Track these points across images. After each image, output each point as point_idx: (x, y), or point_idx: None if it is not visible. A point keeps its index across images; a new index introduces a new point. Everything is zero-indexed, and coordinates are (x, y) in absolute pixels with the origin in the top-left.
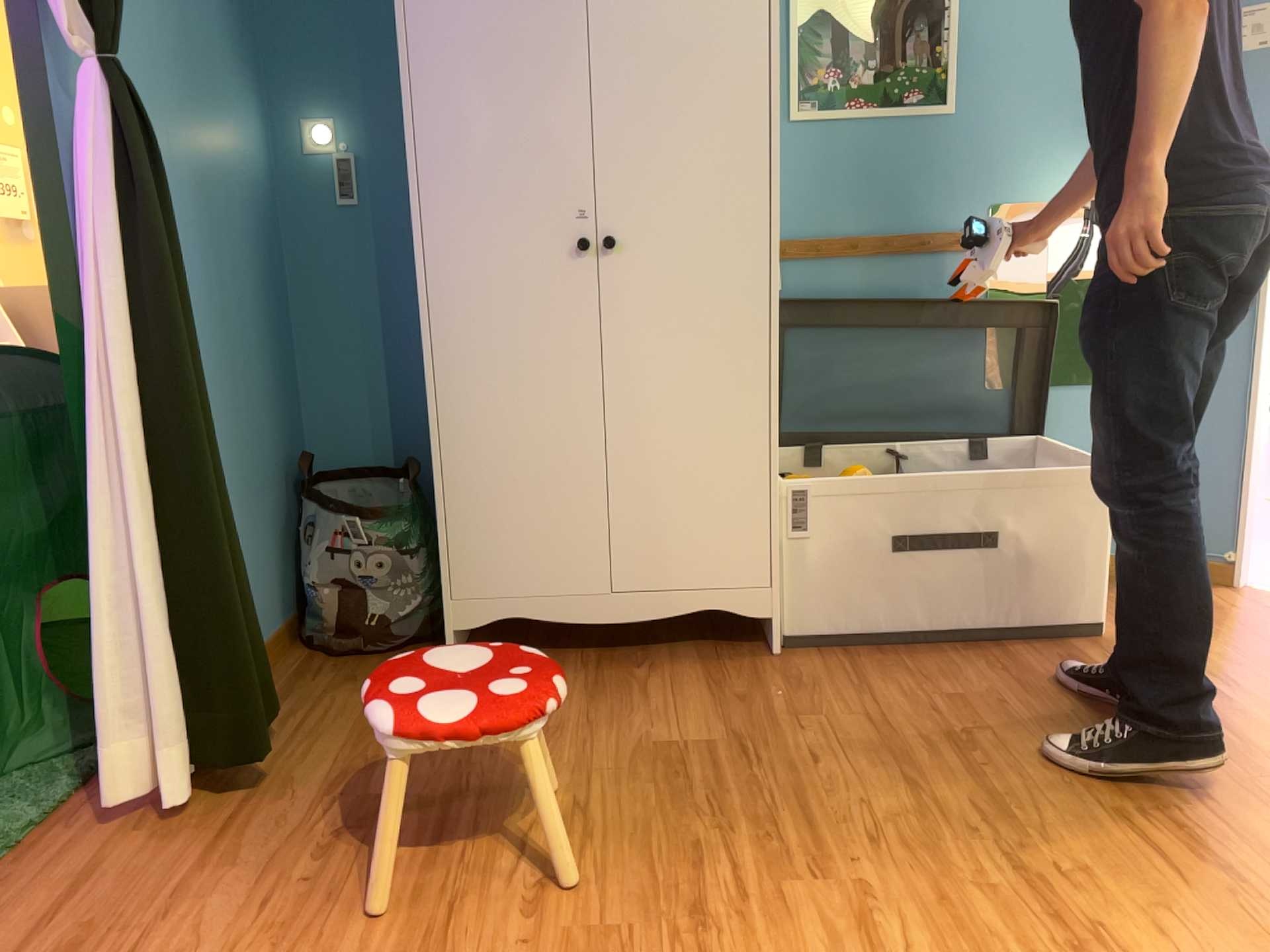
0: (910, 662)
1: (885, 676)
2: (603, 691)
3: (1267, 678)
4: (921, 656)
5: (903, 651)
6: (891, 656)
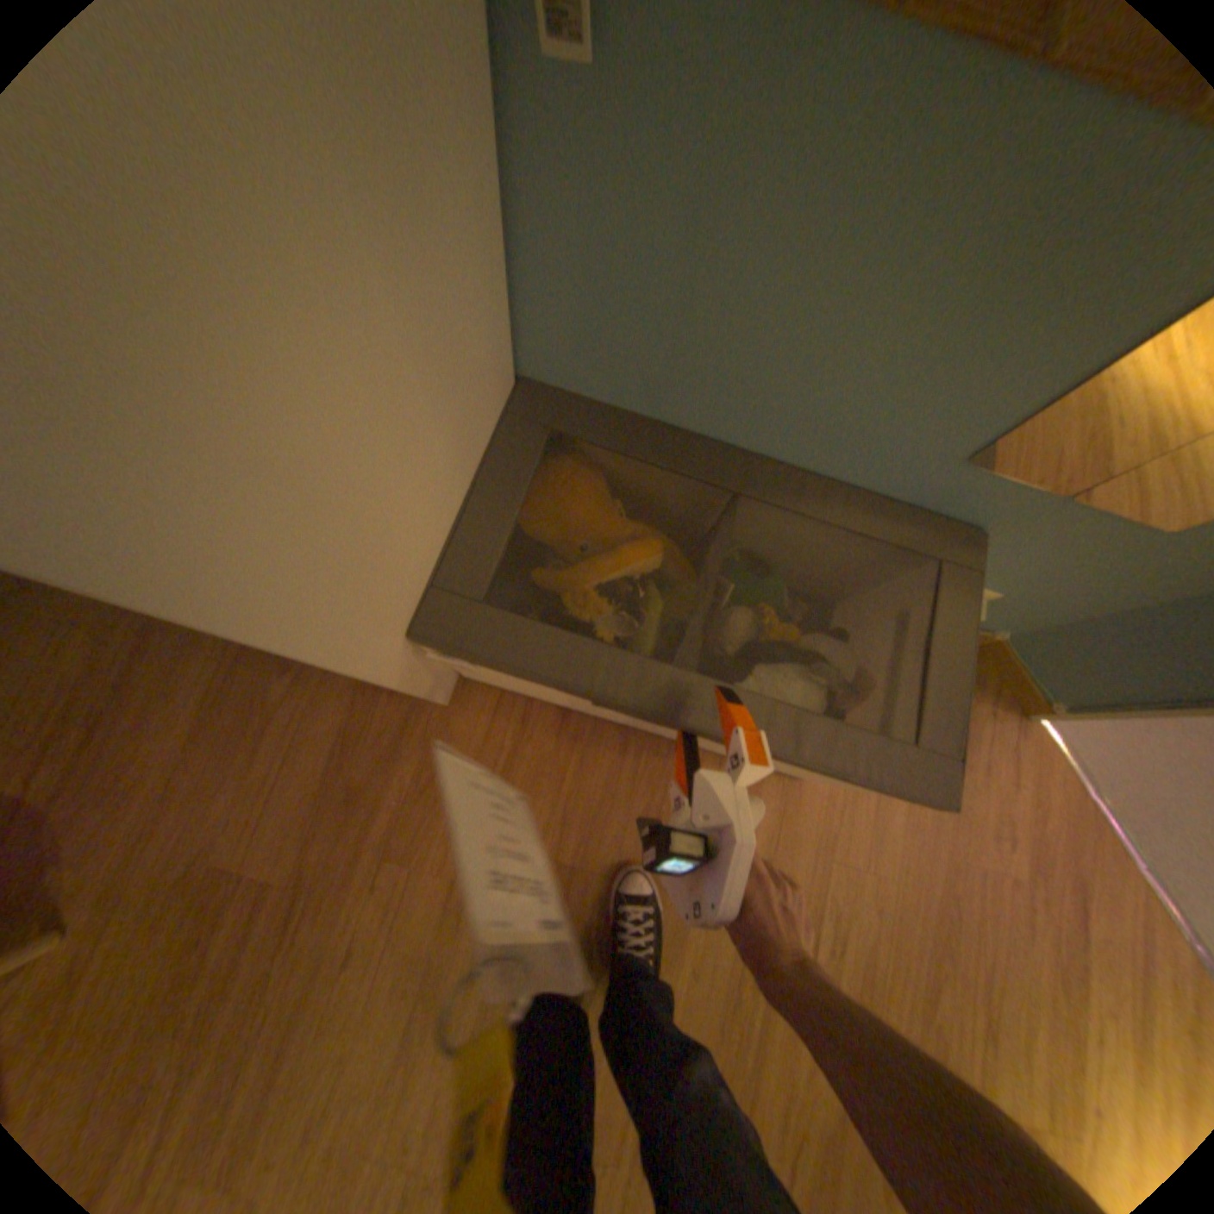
0: (580, 776)
1: (536, 799)
2: (222, 730)
3: (898, 943)
4: (601, 765)
5: (591, 743)
6: (570, 754)
